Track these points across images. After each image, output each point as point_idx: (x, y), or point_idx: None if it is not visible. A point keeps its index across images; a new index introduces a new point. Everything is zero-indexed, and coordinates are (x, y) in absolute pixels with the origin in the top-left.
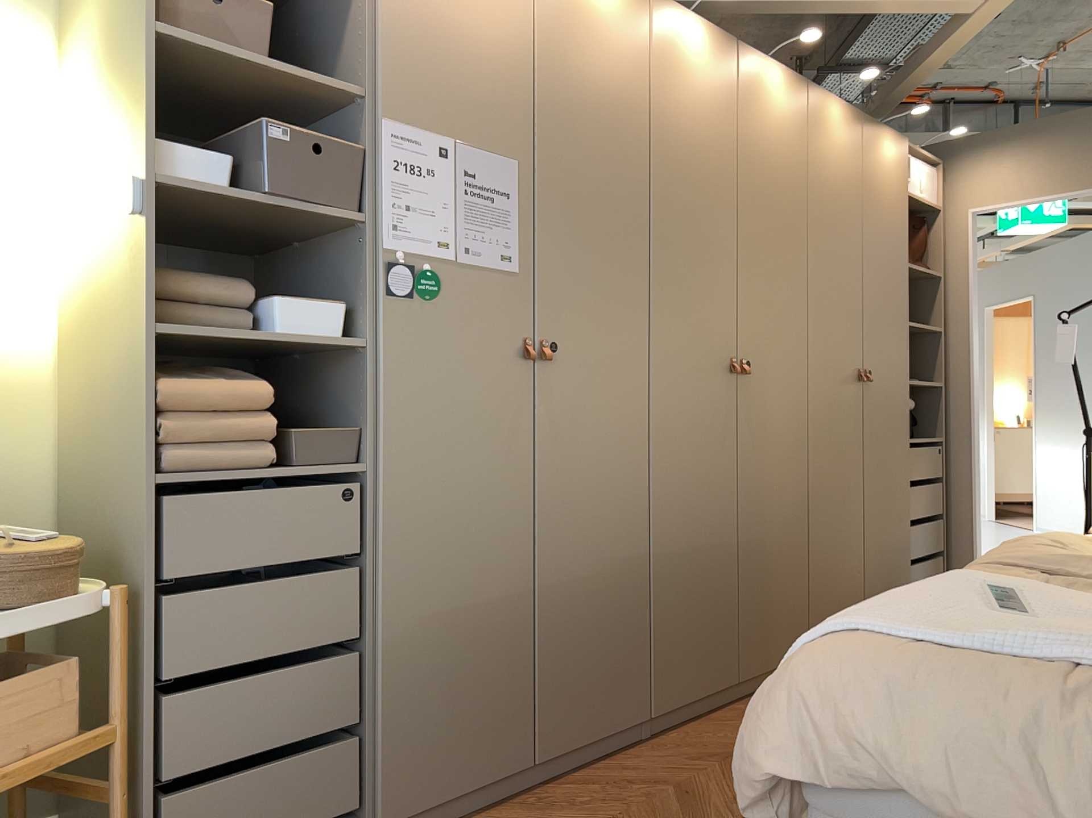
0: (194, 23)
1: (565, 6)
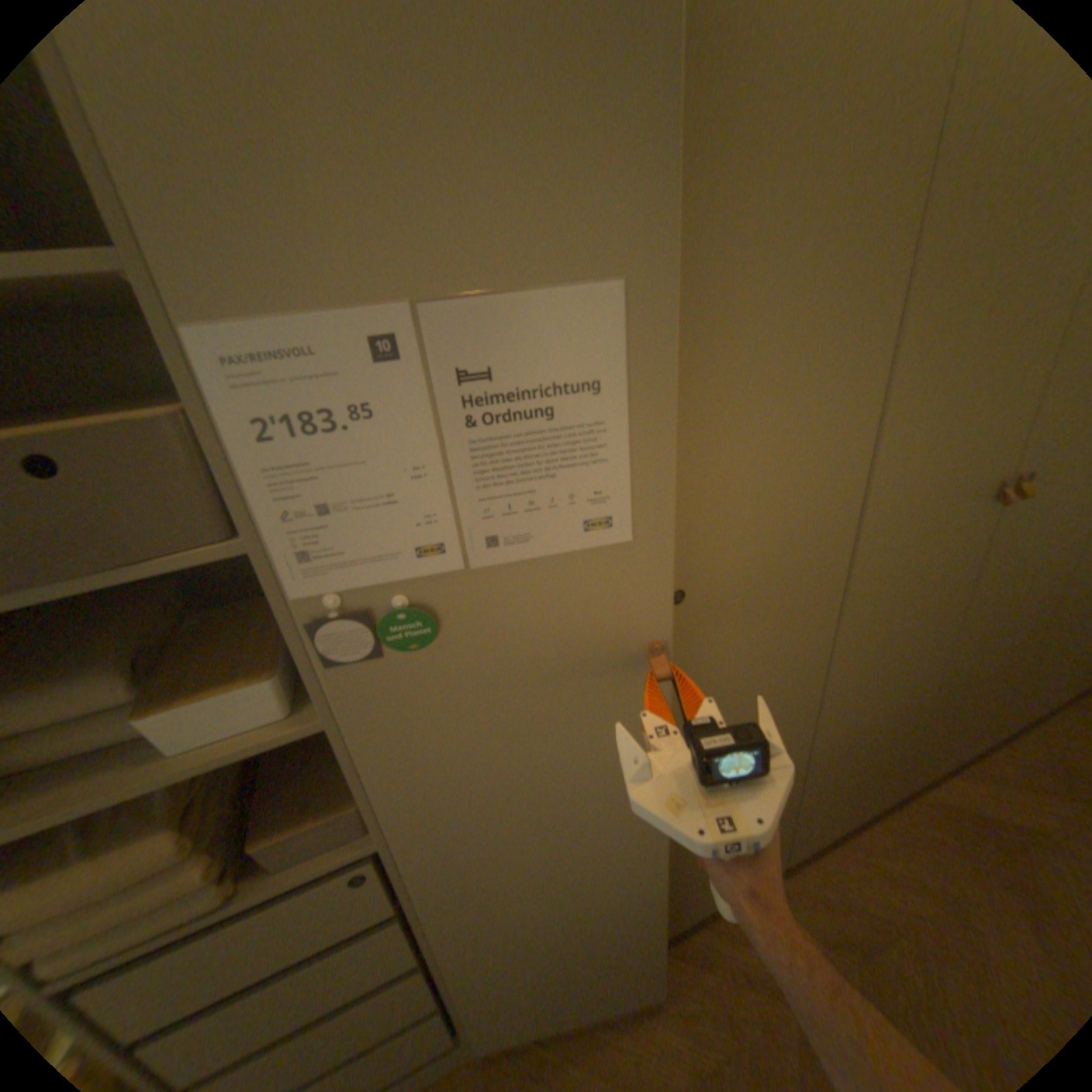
0: None
1: None
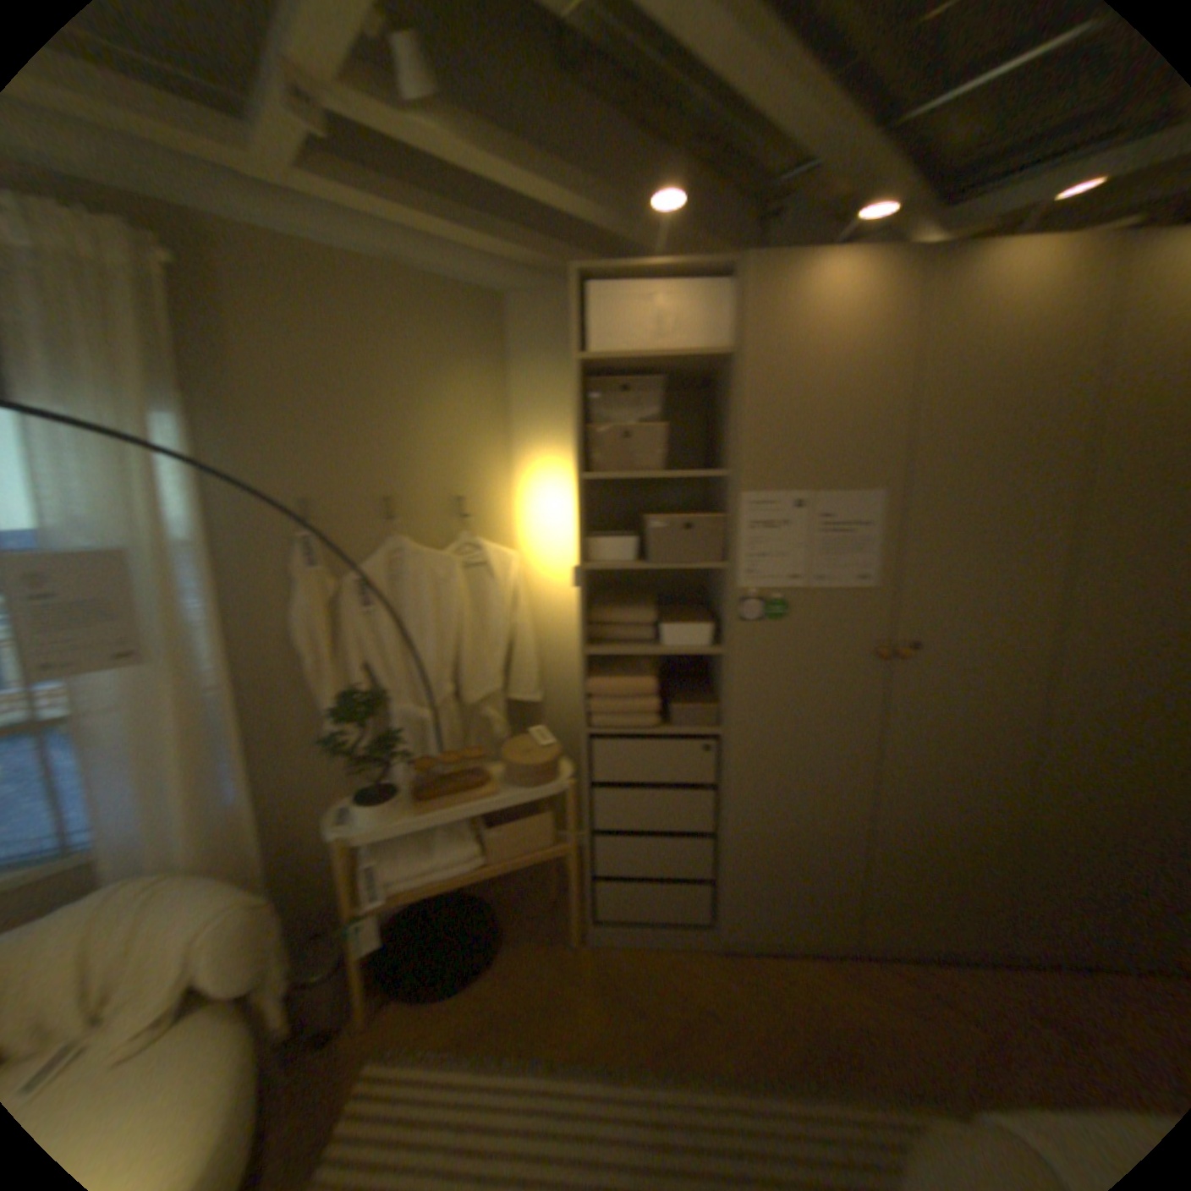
0: (616, 456)
1: (970, 316)
